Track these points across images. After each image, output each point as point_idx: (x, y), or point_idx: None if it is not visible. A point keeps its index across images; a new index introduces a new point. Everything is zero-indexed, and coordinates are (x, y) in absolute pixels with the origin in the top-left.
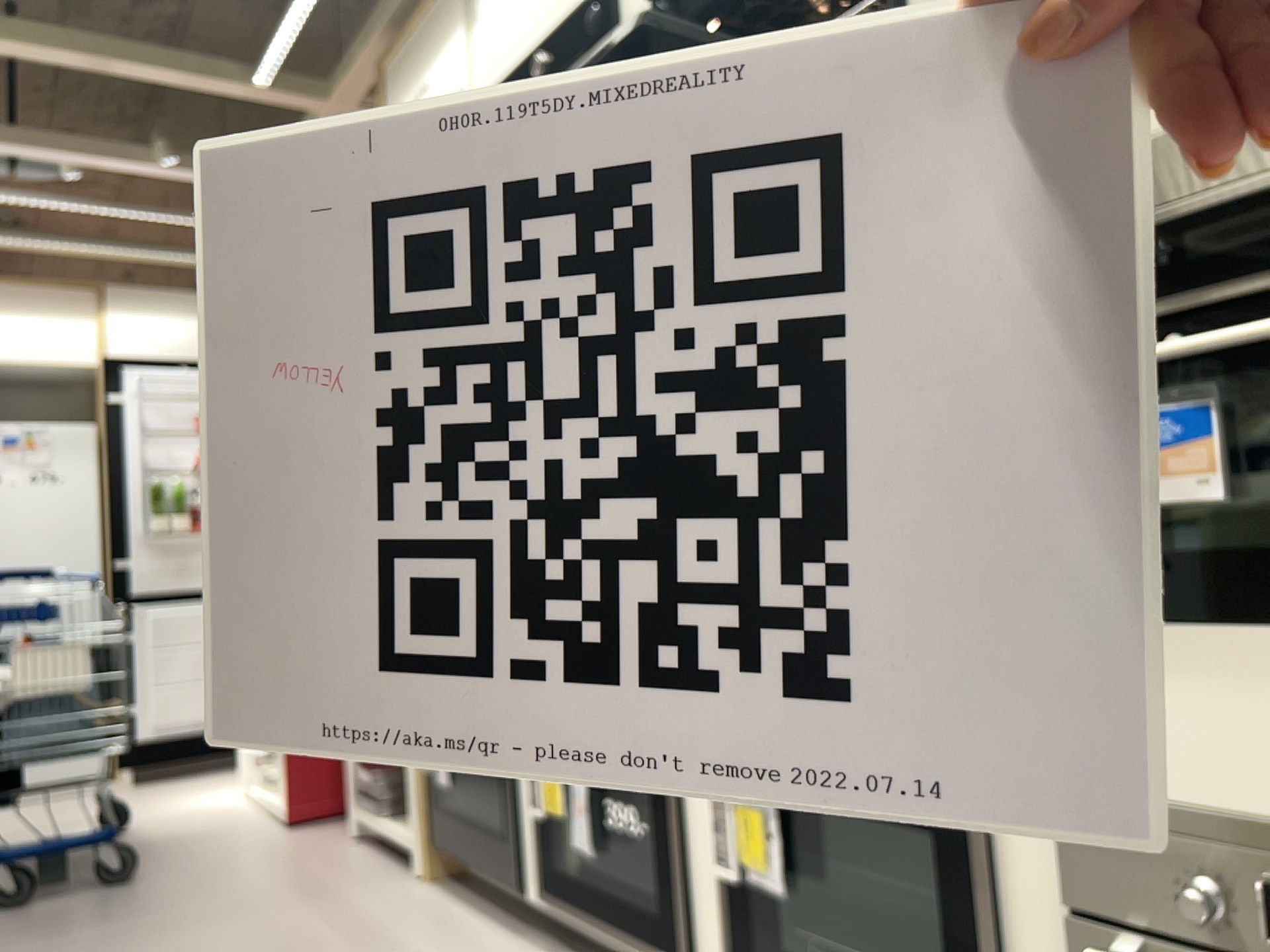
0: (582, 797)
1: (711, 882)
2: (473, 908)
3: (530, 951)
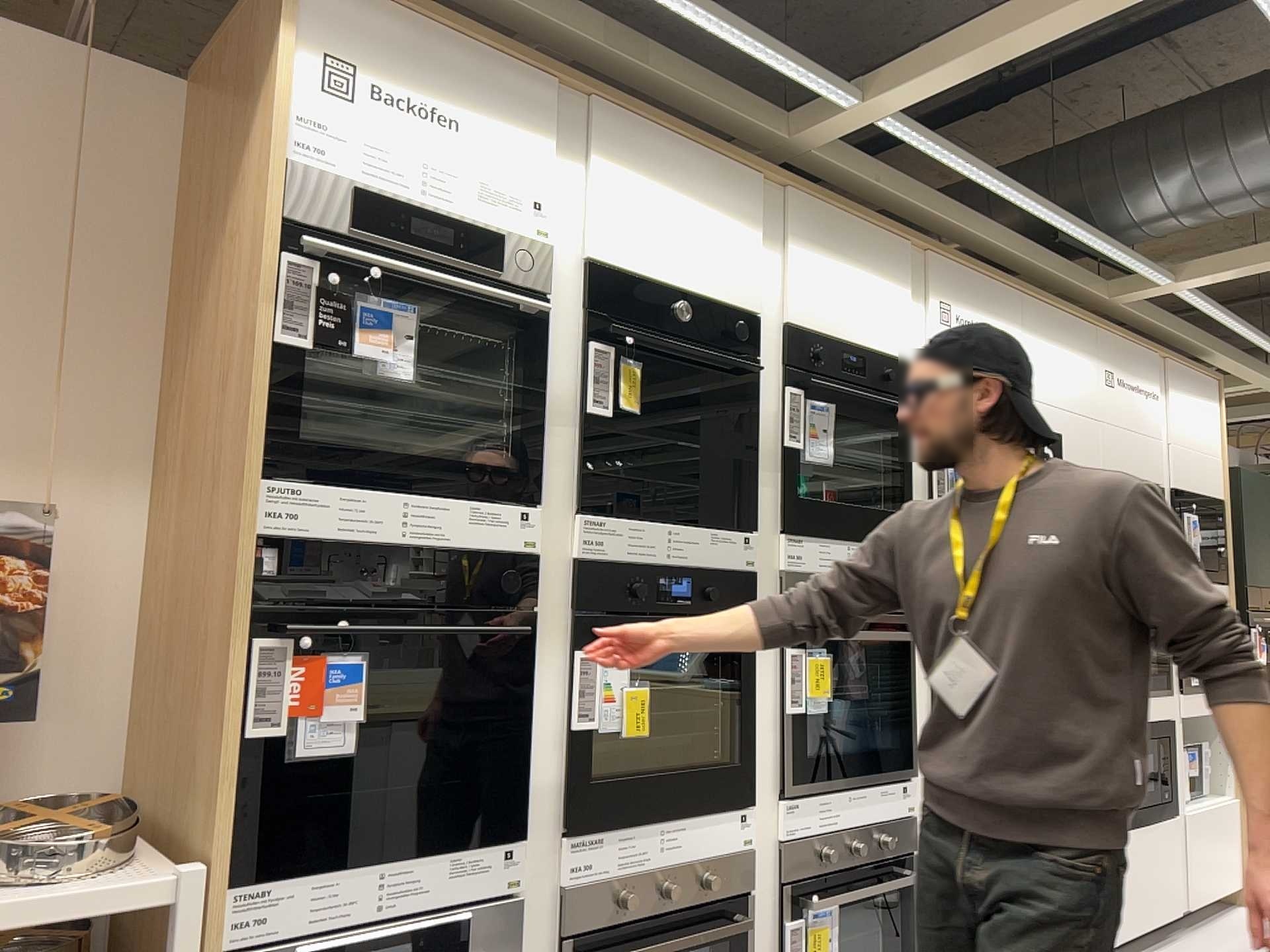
0: None
1: None
2: None
3: None
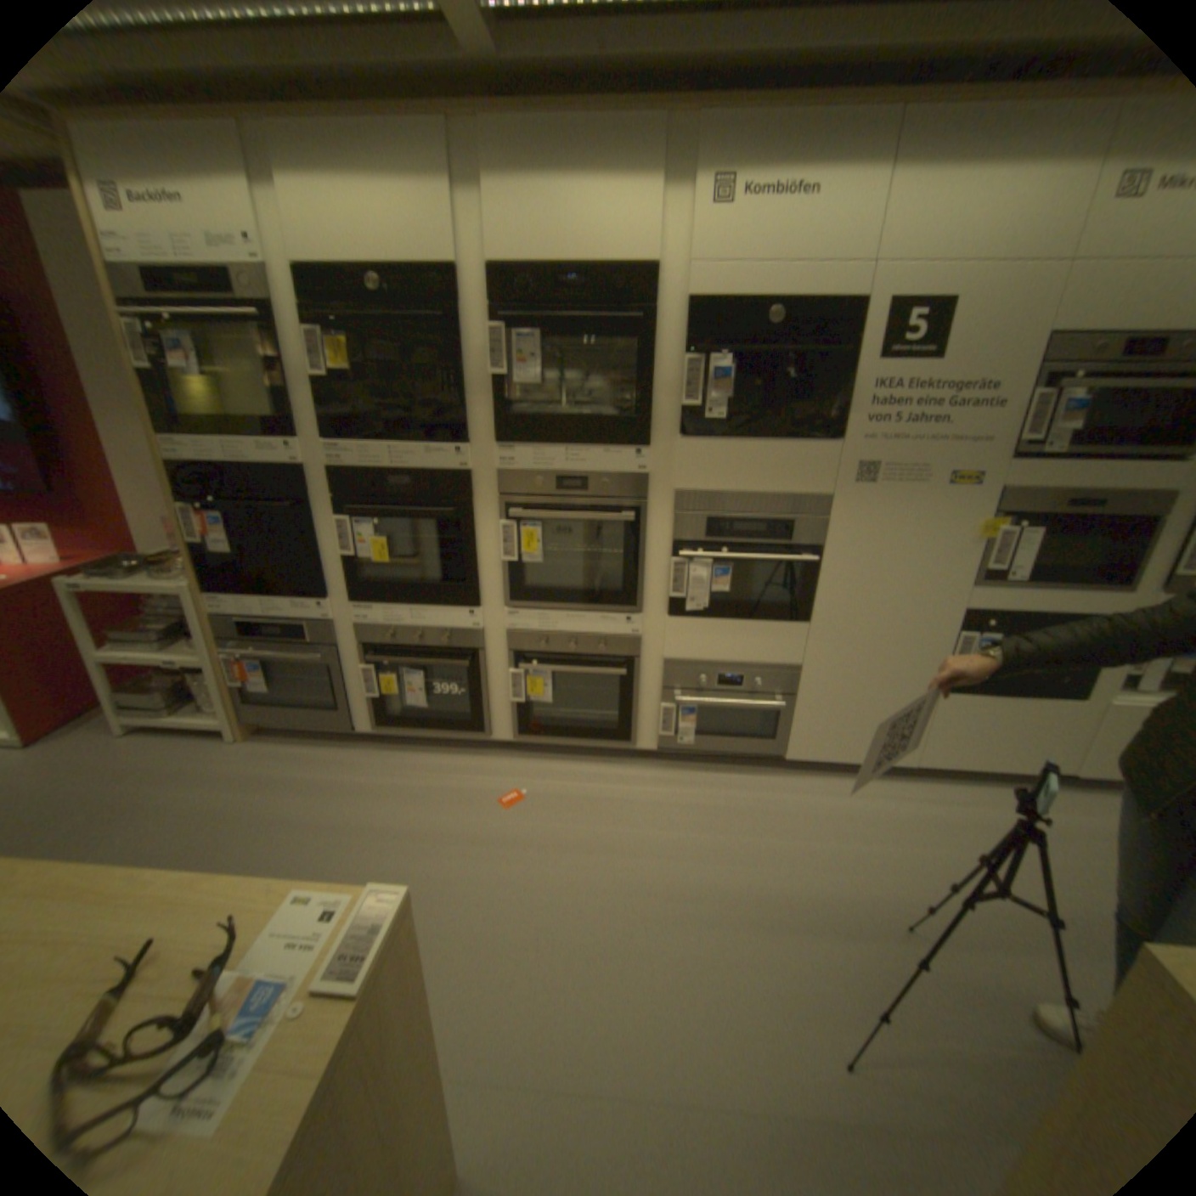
0: (417, 687)
1: (501, 705)
2: (299, 747)
3: (366, 754)
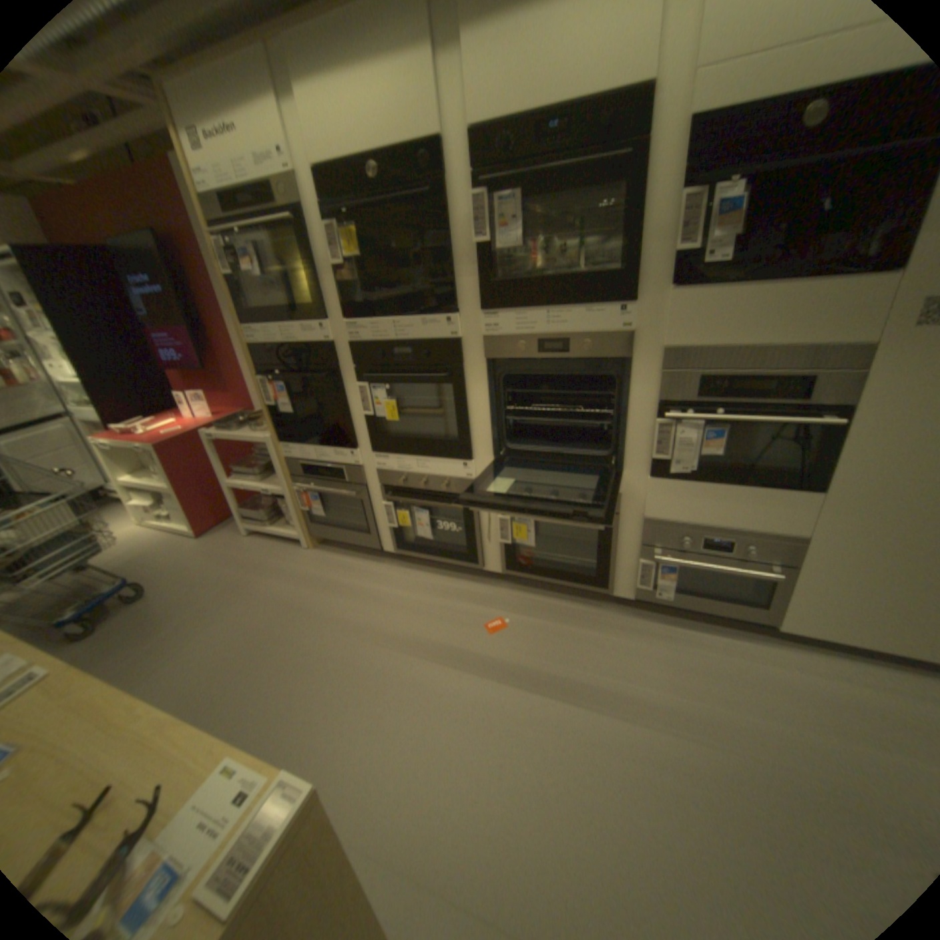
0: (424, 522)
1: (491, 543)
2: (346, 557)
3: (391, 568)
